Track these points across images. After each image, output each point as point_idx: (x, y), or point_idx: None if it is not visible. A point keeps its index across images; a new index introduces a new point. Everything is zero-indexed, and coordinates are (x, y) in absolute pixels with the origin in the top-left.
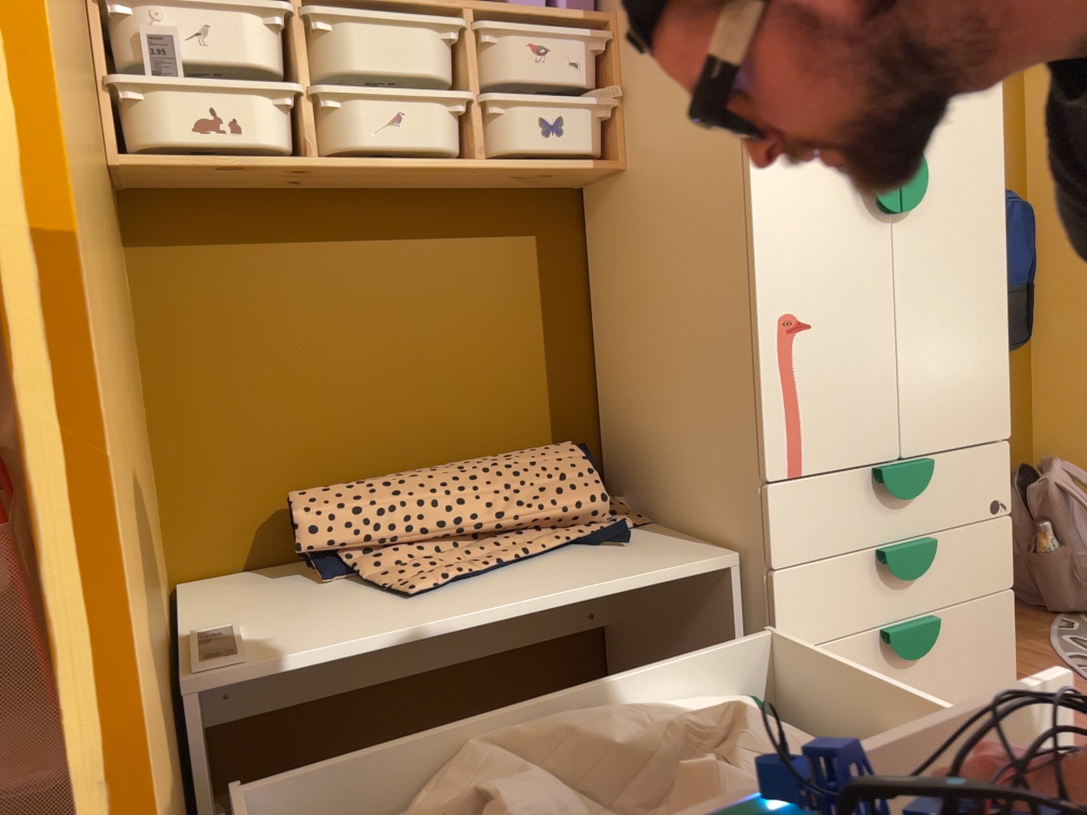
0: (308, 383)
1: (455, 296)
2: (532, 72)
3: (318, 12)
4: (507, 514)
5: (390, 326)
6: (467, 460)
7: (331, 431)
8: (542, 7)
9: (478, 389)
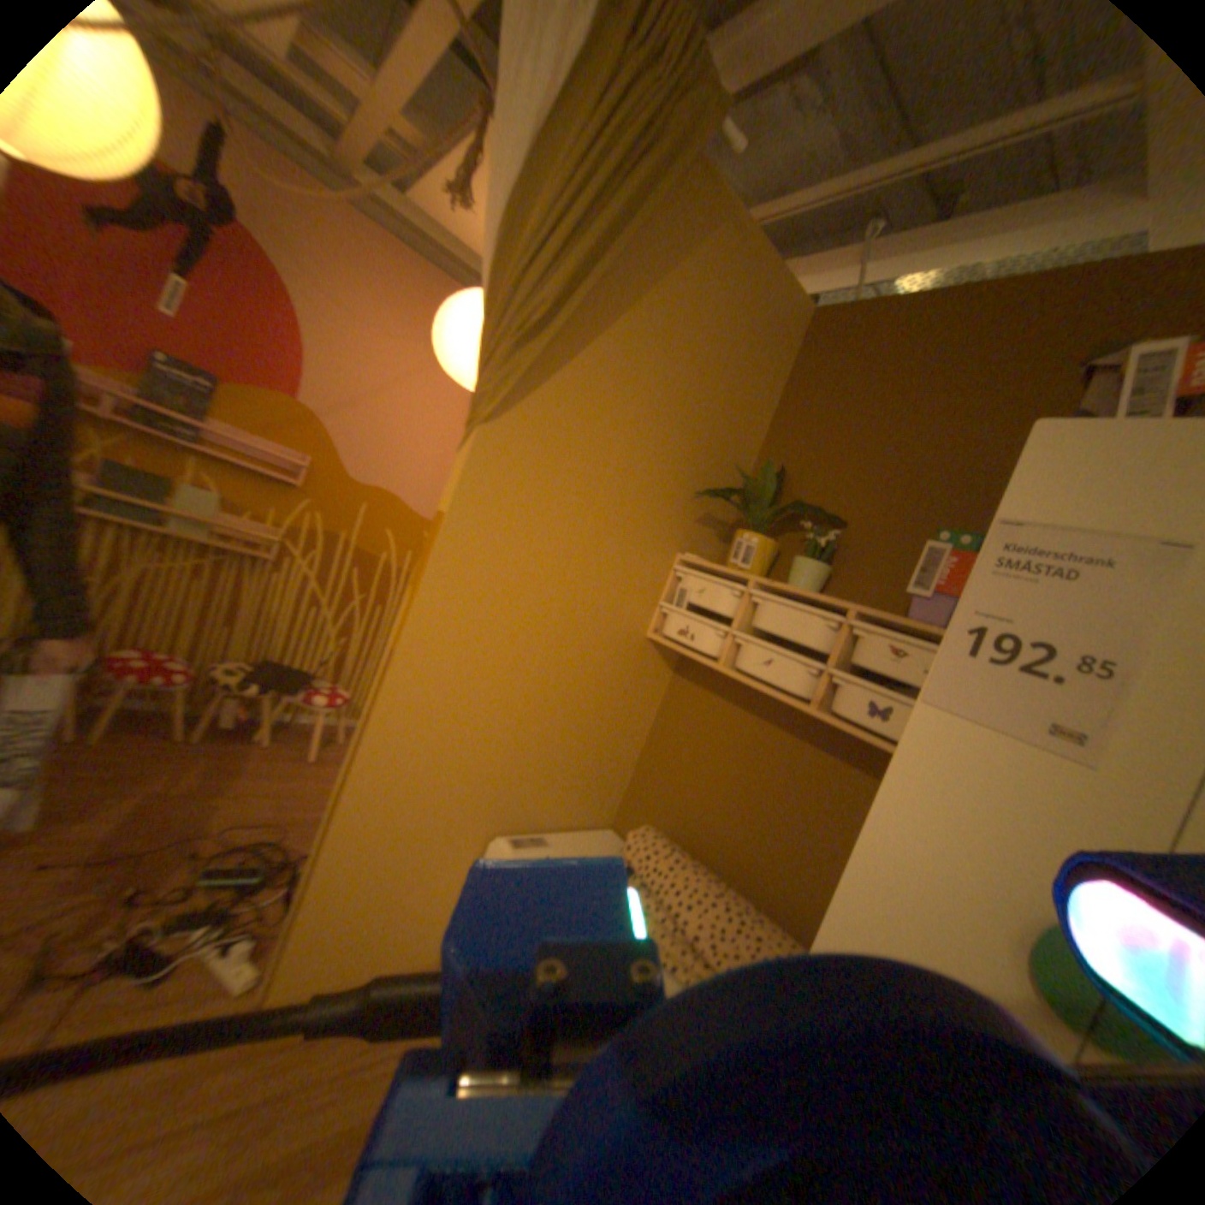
0: (705, 784)
1: (810, 795)
2: (881, 667)
3: (755, 592)
4: (702, 943)
5: (761, 784)
6: (743, 899)
7: (701, 818)
8: (919, 623)
9: (793, 867)
